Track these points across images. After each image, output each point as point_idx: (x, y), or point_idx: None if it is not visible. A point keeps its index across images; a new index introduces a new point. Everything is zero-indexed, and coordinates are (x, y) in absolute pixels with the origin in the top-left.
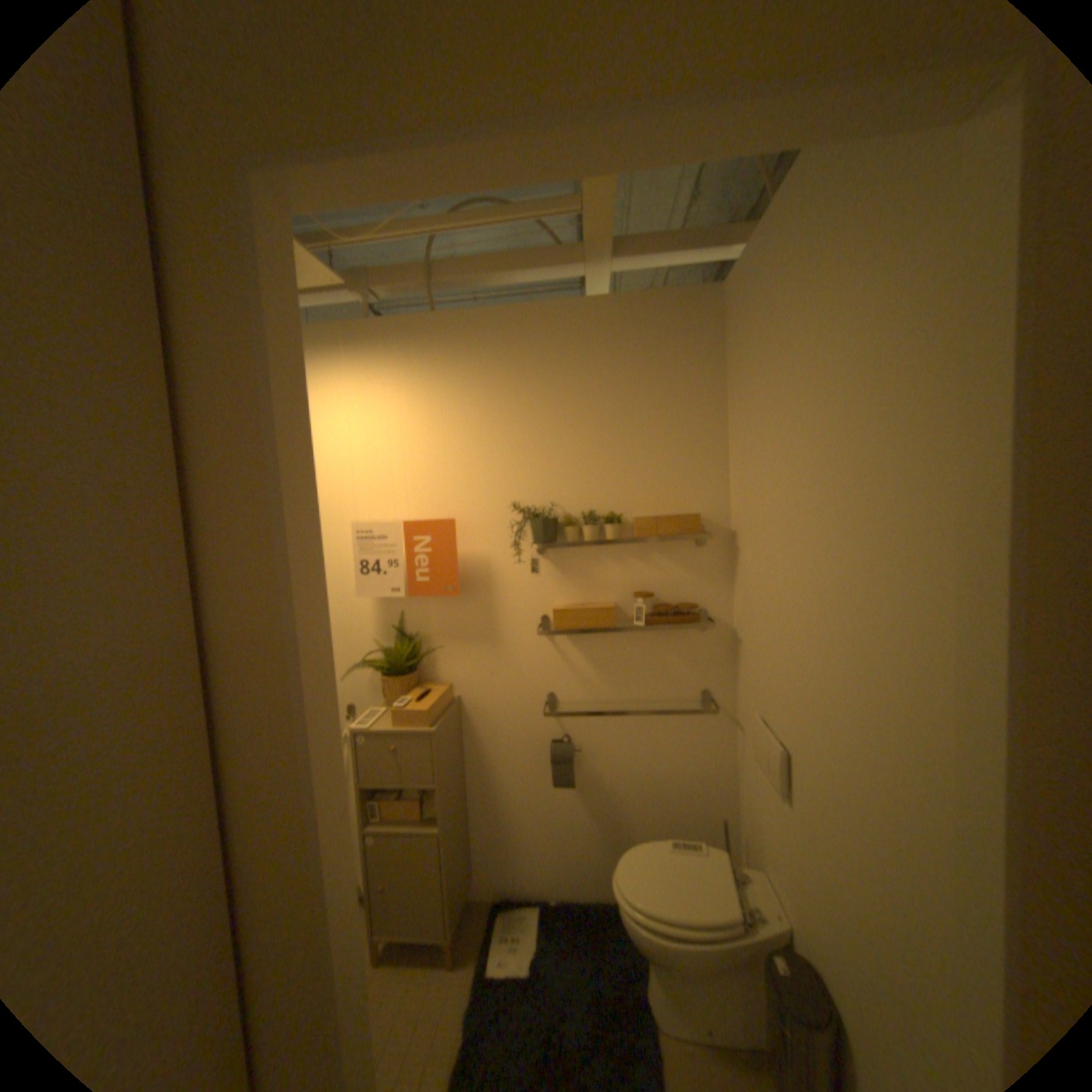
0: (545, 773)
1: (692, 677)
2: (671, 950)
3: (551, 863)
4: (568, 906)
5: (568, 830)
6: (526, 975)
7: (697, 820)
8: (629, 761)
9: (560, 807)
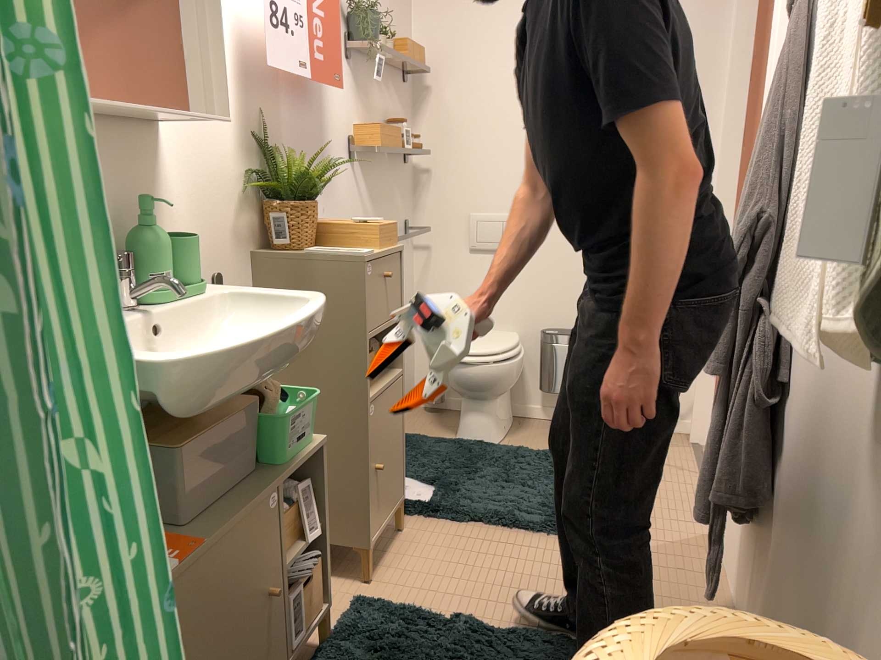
0: None
1: (403, 210)
2: (520, 362)
3: None
4: None
5: None
6: (432, 486)
7: None
8: None
9: None
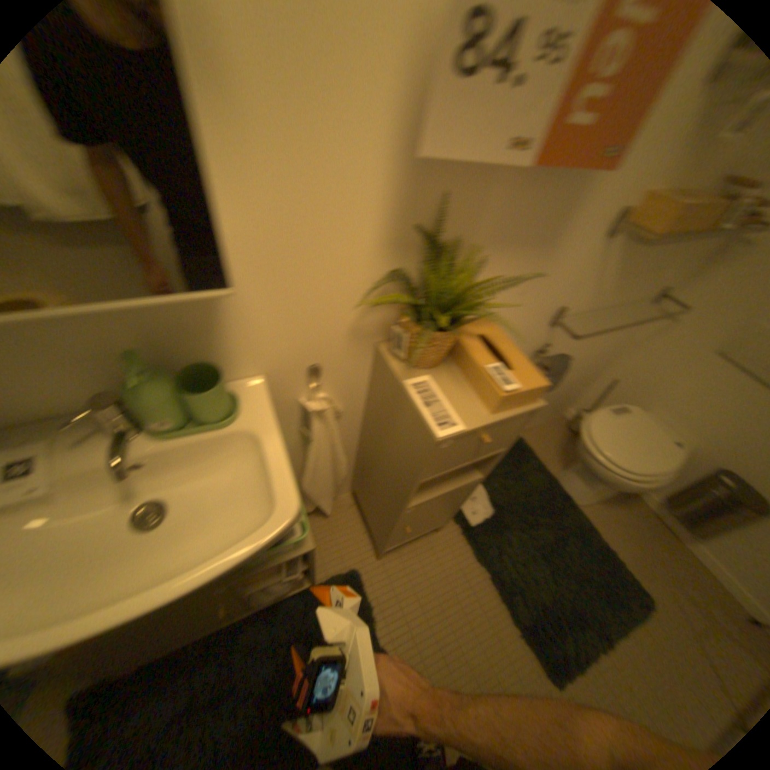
0: None
1: (672, 275)
2: (653, 488)
3: None
4: None
5: None
6: (491, 510)
7: (584, 378)
8: (577, 352)
9: None
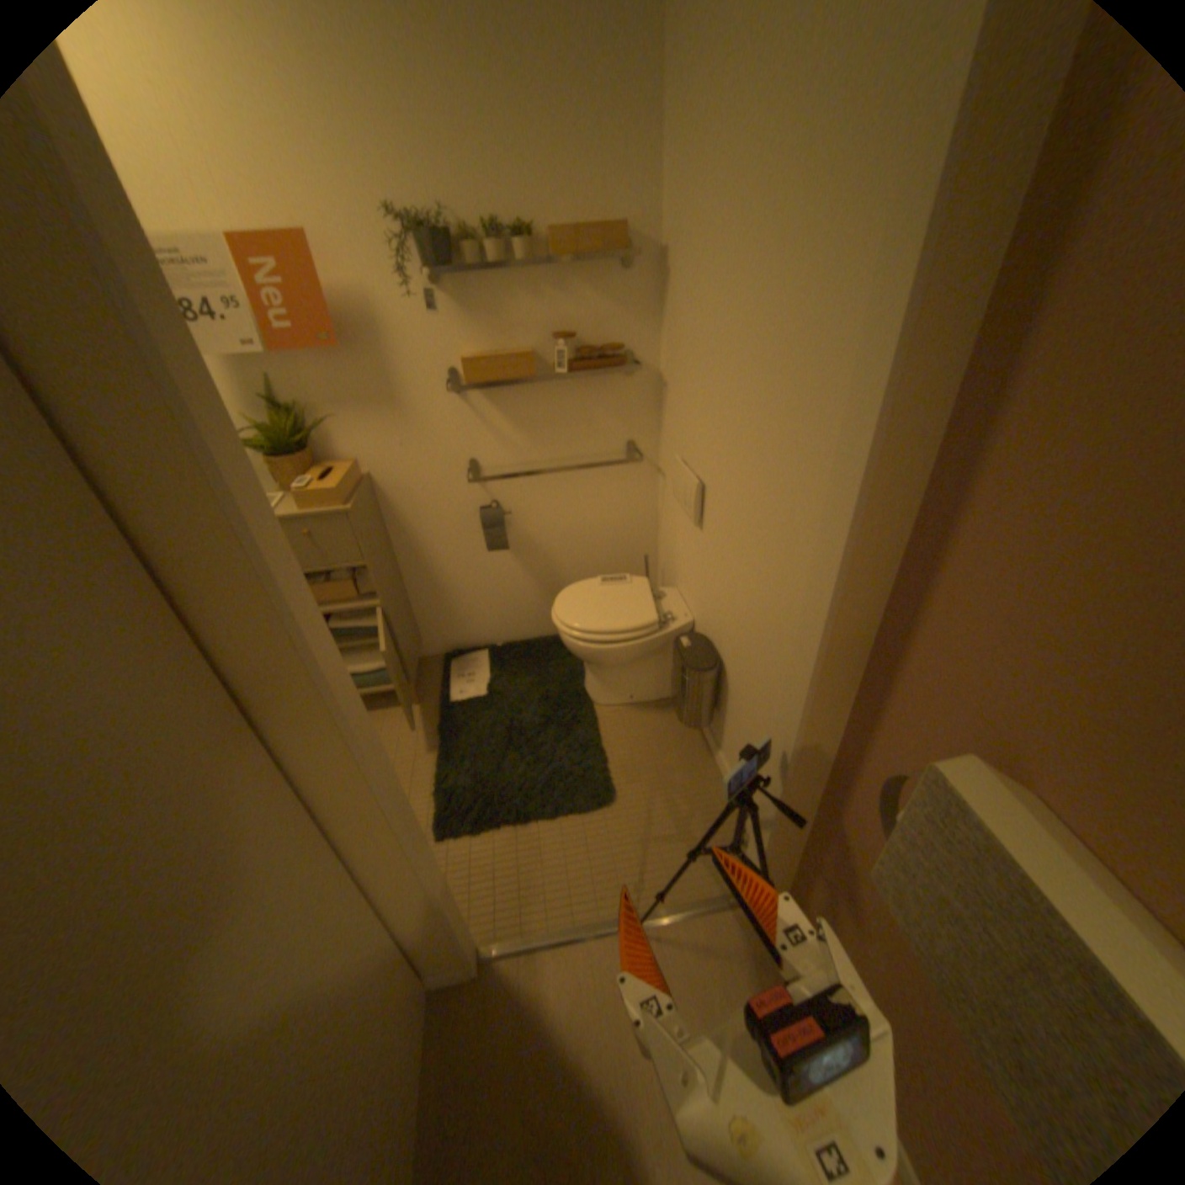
0: (477, 540)
1: (617, 429)
2: (602, 650)
3: (493, 615)
4: (513, 644)
5: (506, 586)
6: (484, 695)
7: (621, 560)
8: (558, 518)
9: (496, 568)
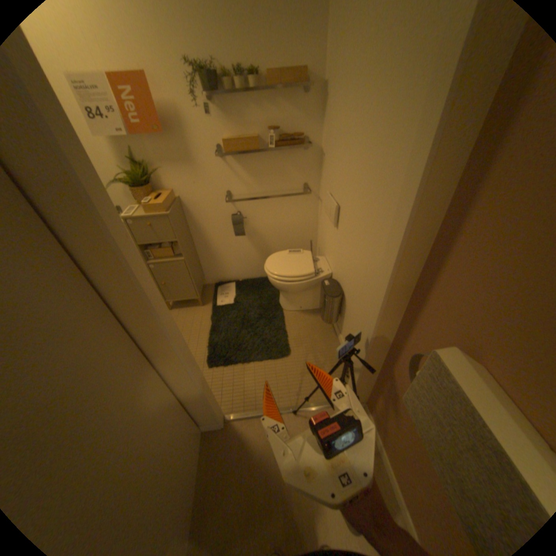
0: (230, 230)
1: (299, 177)
2: (287, 285)
3: (238, 266)
4: (247, 280)
5: (244, 252)
6: (233, 303)
7: (299, 242)
8: (269, 220)
9: (239, 244)
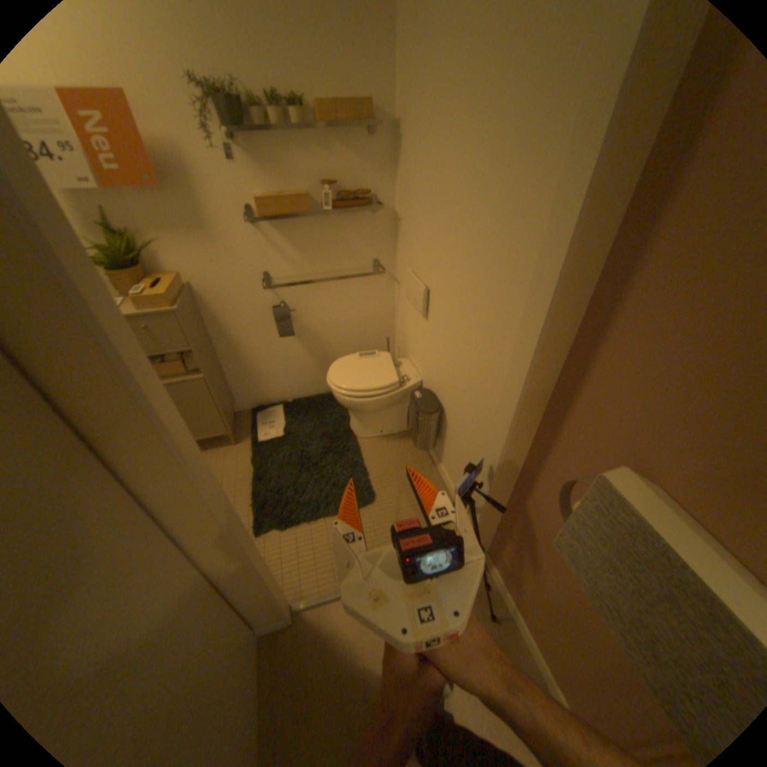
0: (271, 330)
1: (367, 251)
2: (362, 402)
3: (285, 381)
4: (300, 400)
5: (293, 361)
6: (282, 435)
7: (371, 341)
8: (328, 313)
9: (285, 349)
